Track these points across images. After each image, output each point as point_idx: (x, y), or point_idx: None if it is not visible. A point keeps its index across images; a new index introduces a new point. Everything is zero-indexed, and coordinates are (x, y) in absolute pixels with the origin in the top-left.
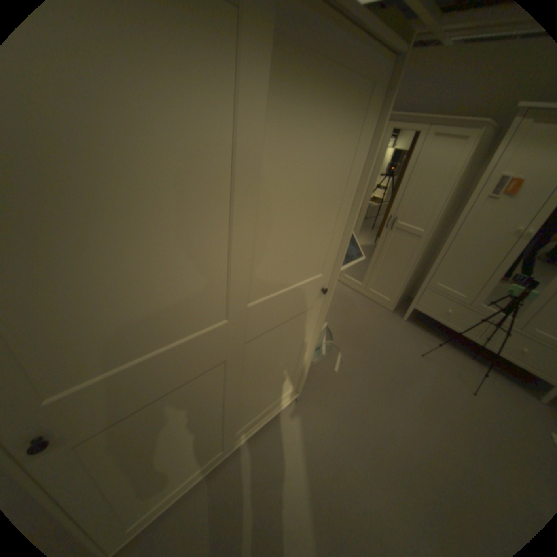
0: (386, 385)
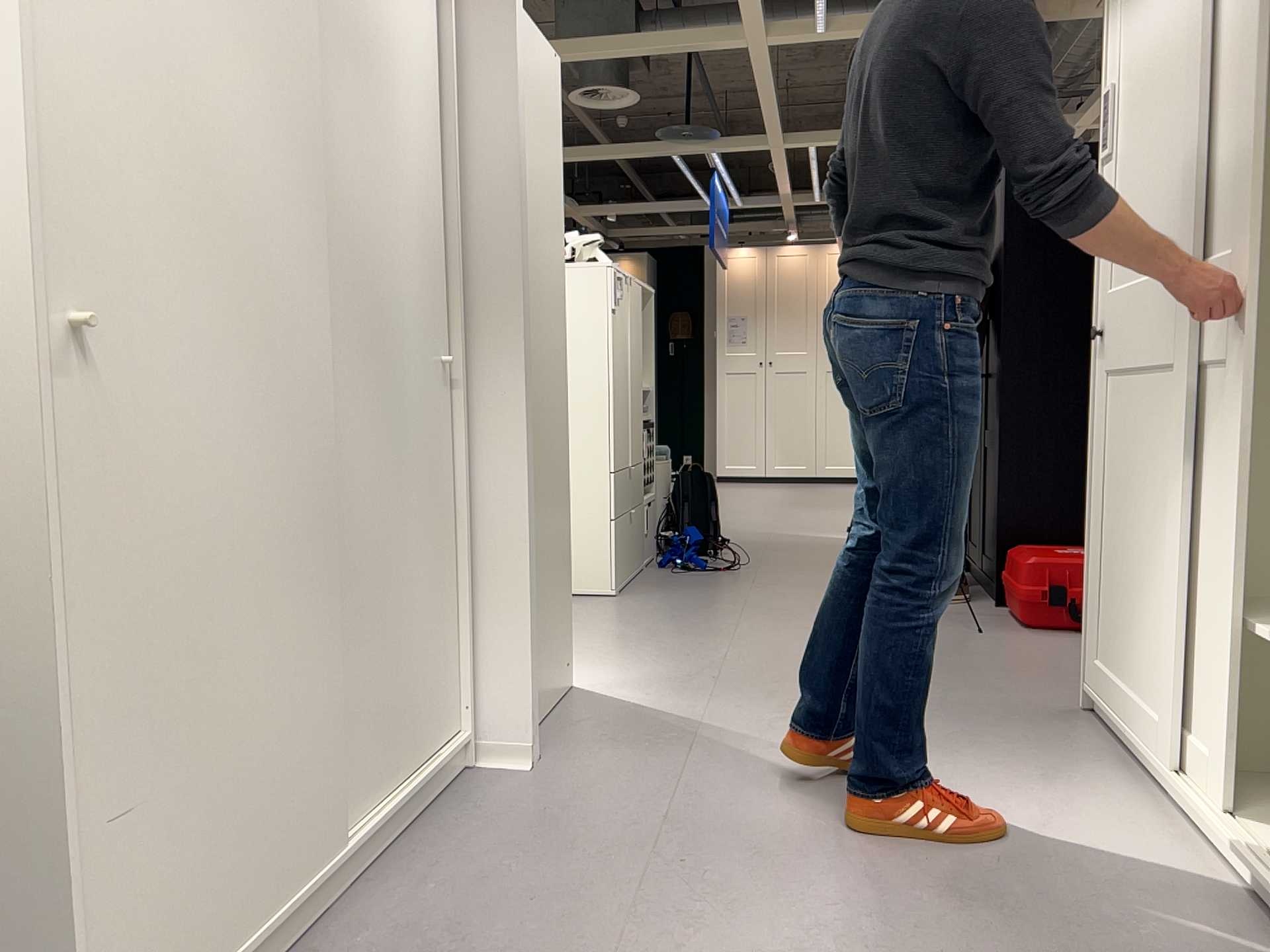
0: None
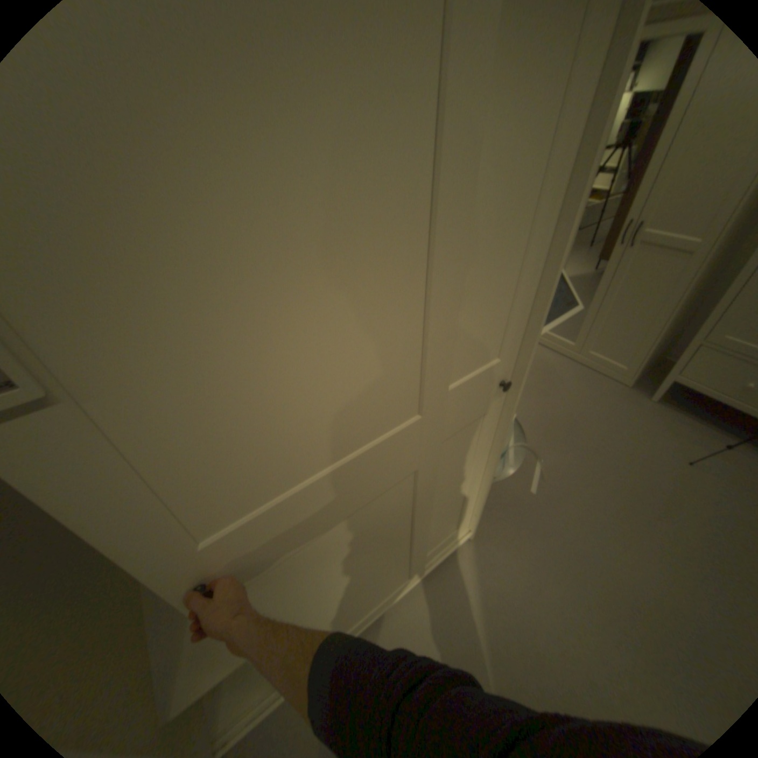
0: (624, 517)
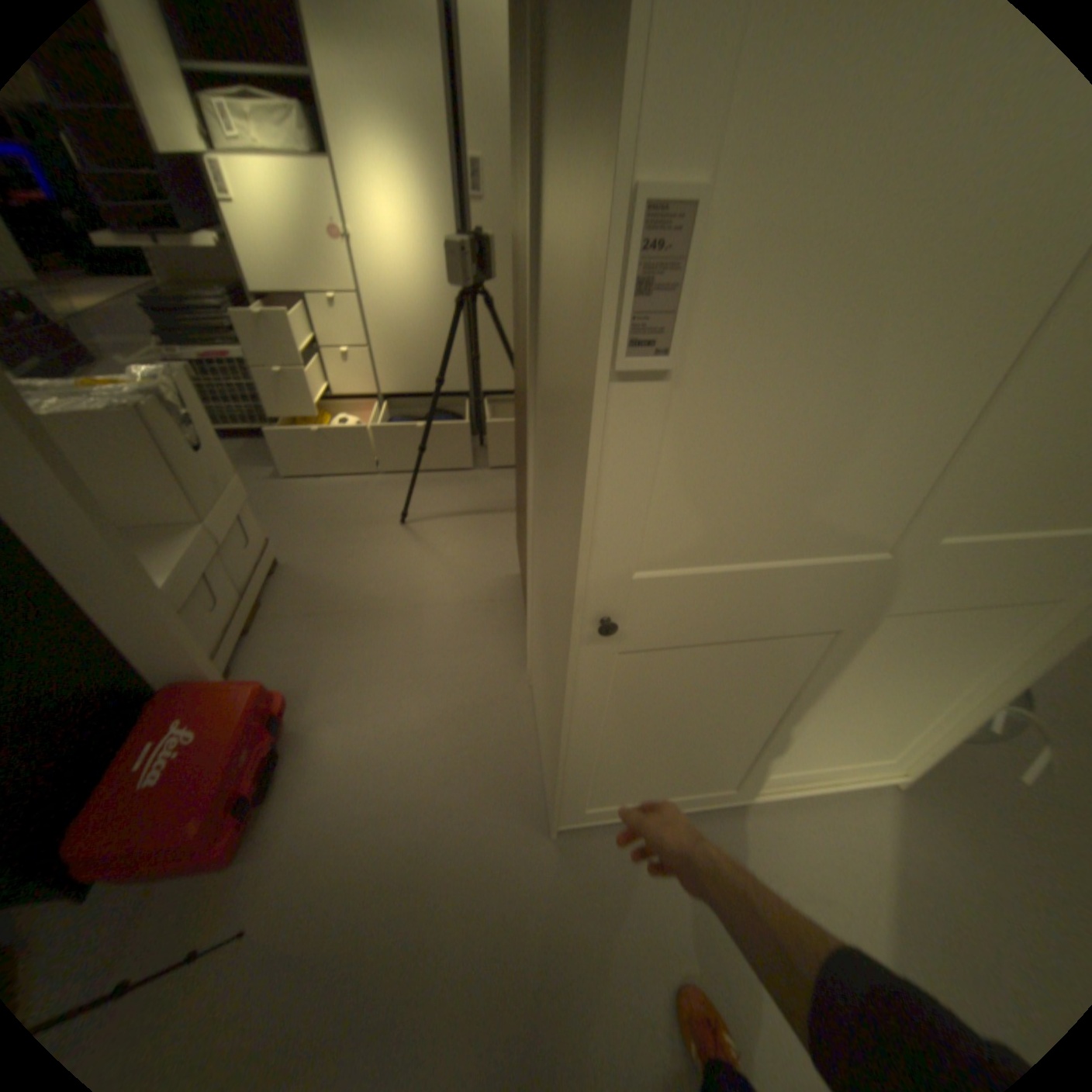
0: None
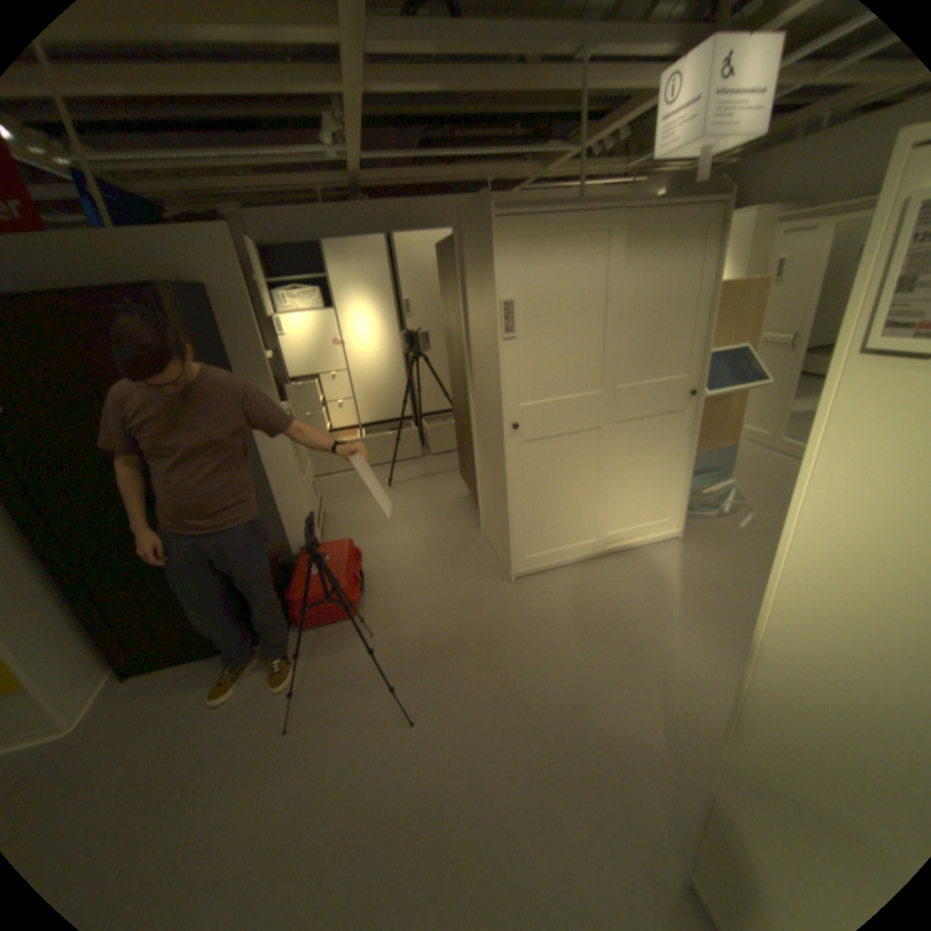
0: None
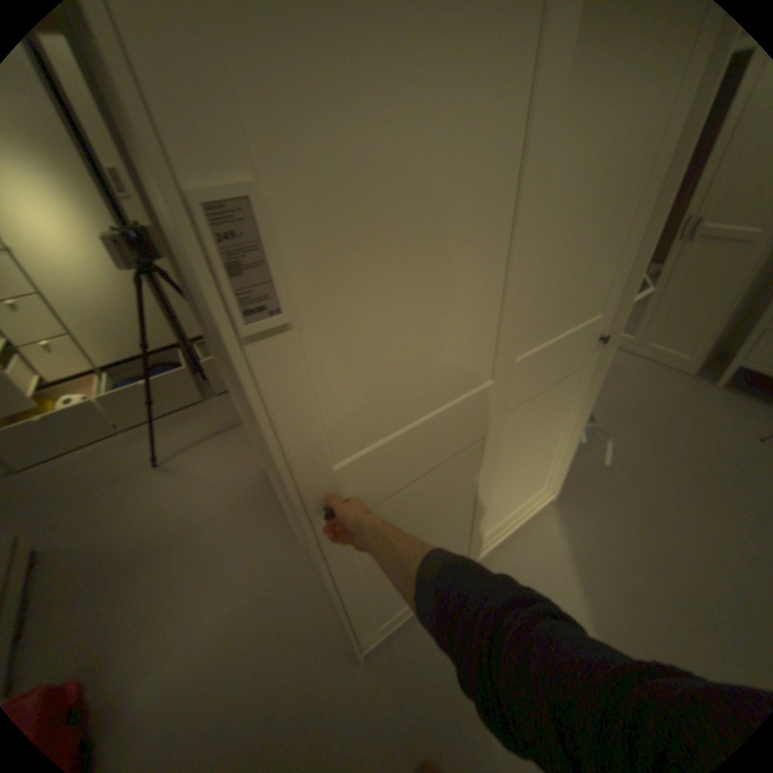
0: (700, 485)
